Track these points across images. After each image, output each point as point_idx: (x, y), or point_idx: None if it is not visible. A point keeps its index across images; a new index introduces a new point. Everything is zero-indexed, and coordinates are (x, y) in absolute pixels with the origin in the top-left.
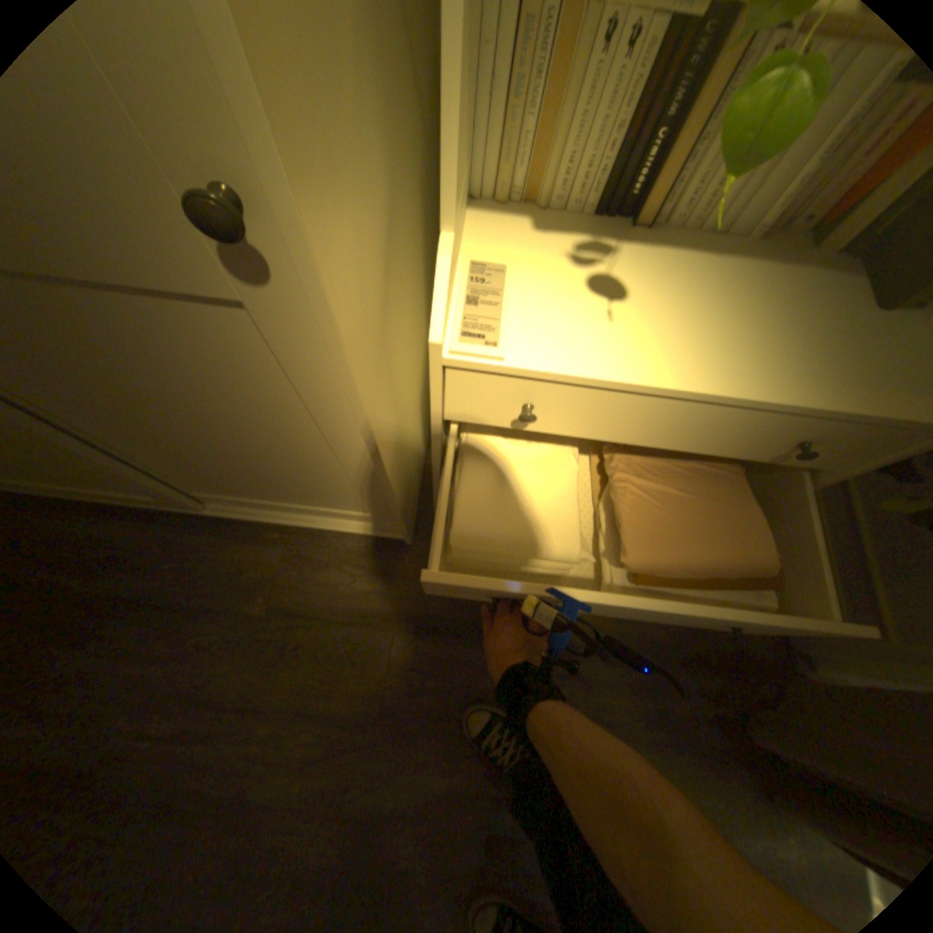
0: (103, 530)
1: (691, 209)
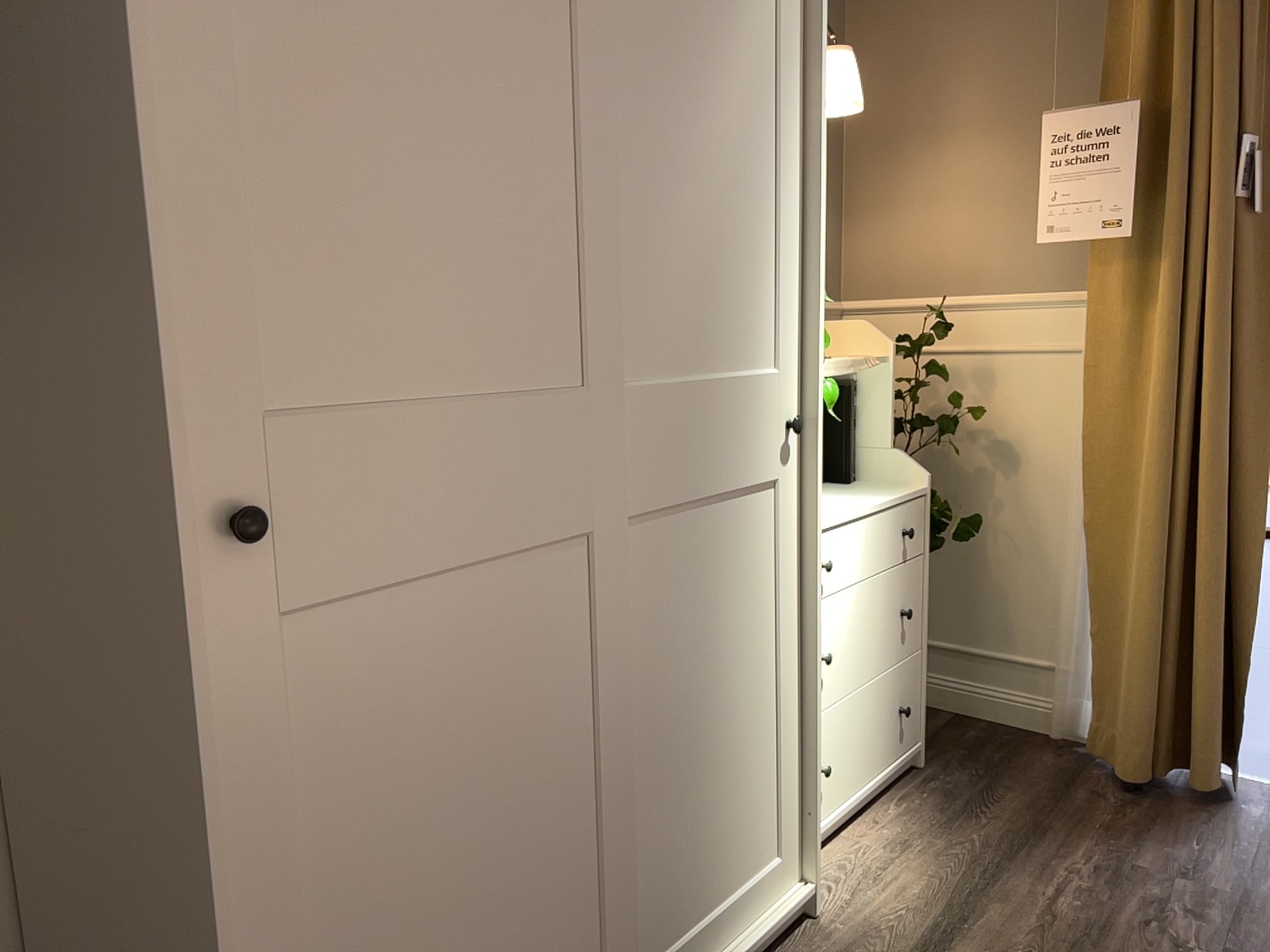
0: None
1: None
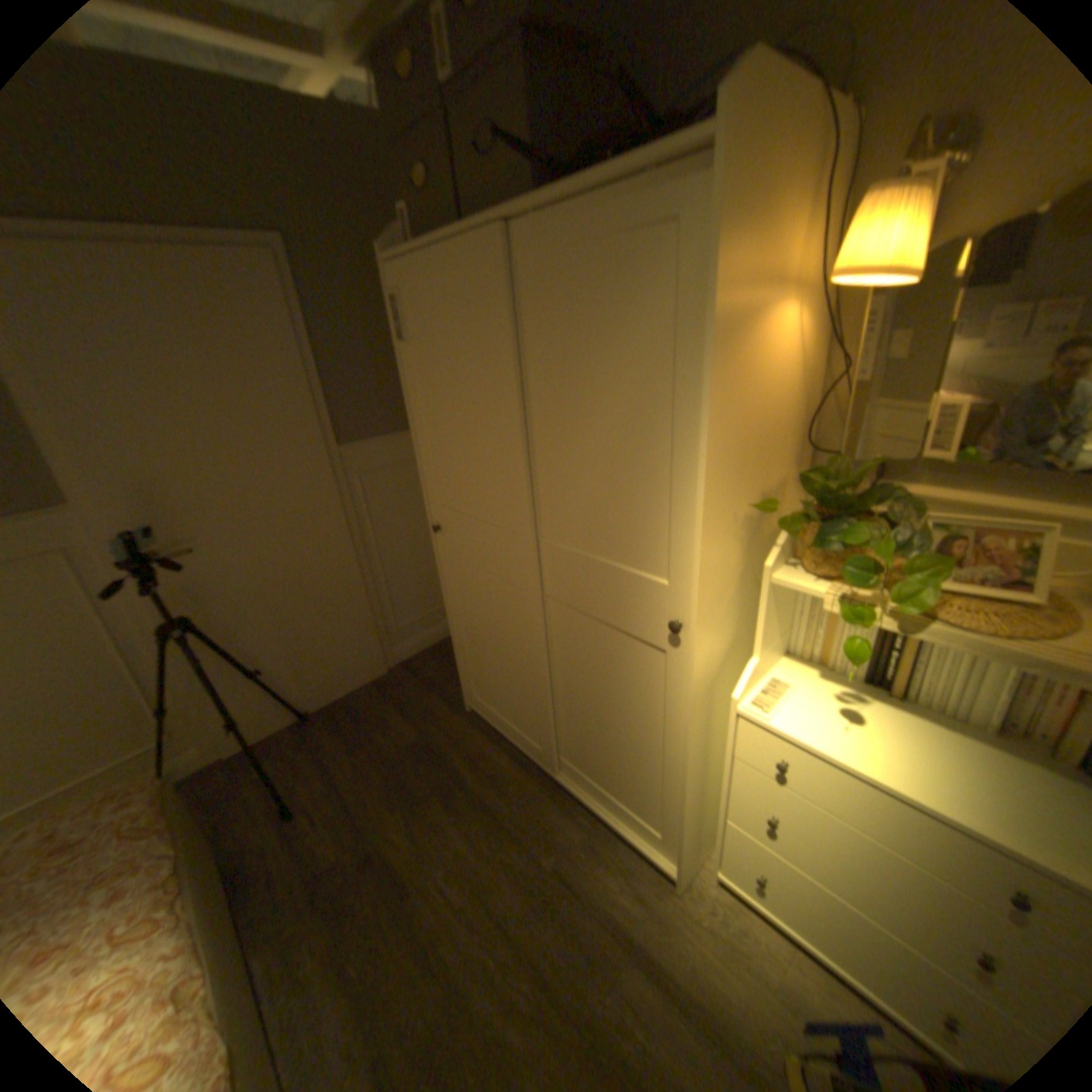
0: (499, 759)
1: (932, 700)
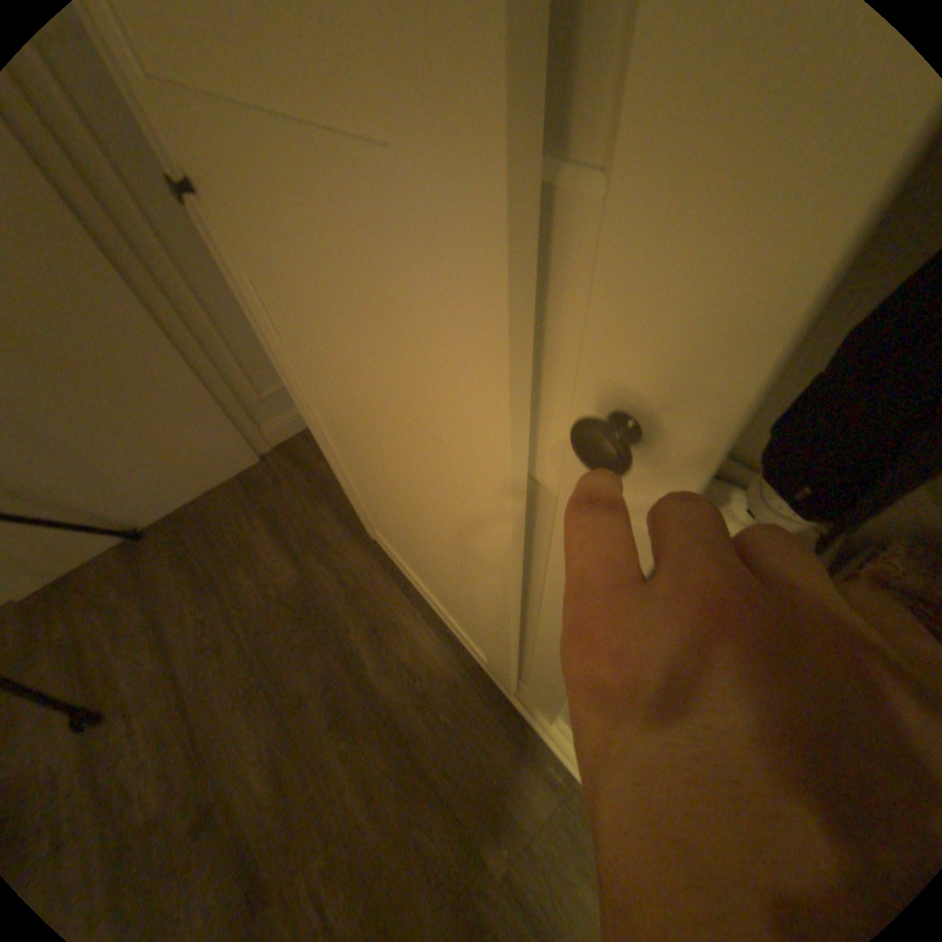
0: (420, 635)
1: None
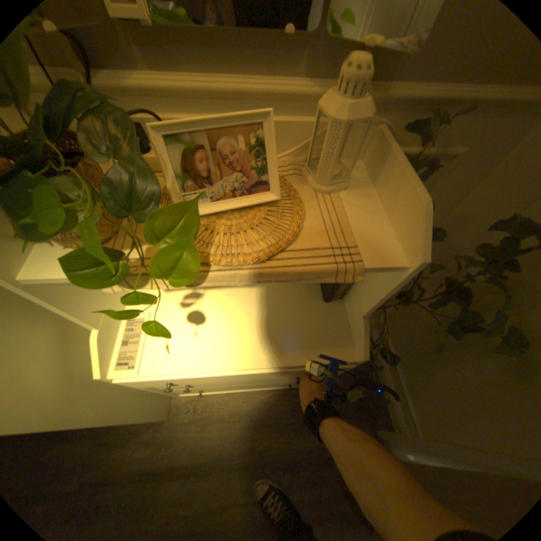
0: None
1: None
